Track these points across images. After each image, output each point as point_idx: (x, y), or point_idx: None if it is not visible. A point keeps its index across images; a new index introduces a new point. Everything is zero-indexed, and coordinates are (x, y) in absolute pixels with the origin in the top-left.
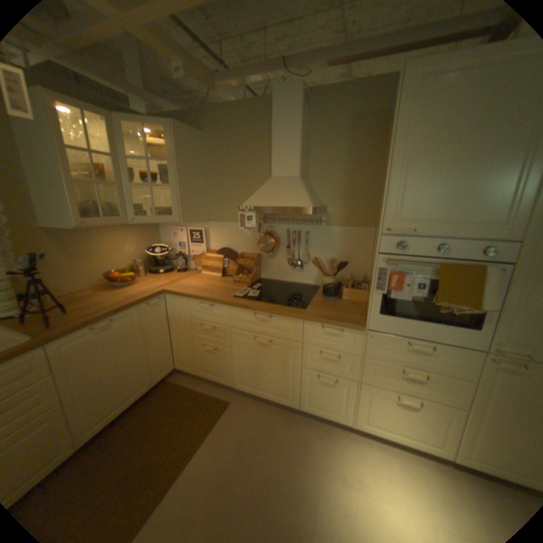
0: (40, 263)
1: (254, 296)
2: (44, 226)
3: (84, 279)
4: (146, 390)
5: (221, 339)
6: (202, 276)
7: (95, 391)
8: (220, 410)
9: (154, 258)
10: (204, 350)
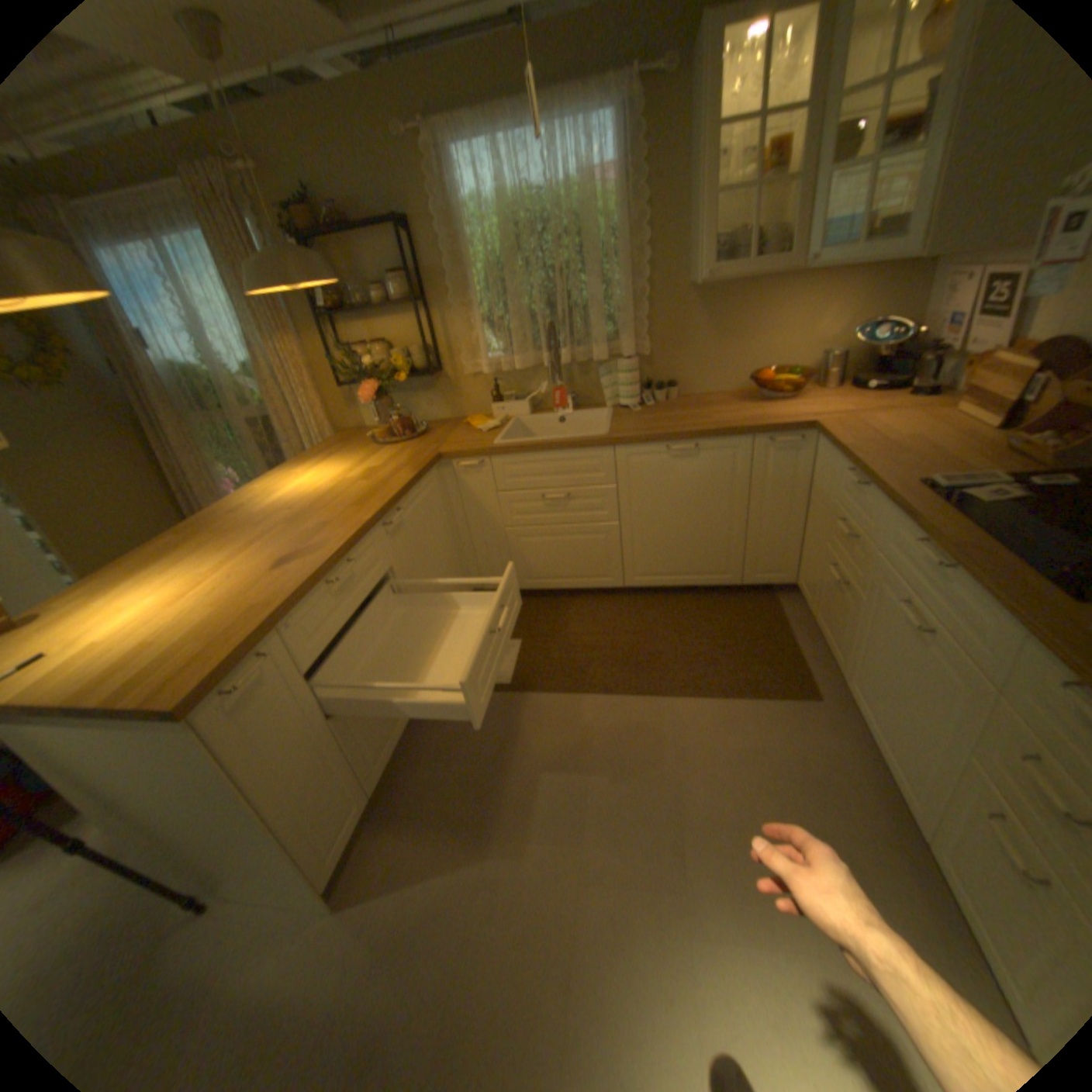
0: (680, 339)
1: (983, 499)
2: (694, 280)
3: (730, 374)
4: (729, 581)
5: (859, 569)
6: (948, 415)
7: (656, 533)
8: (793, 693)
9: (881, 351)
10: (833, 576)
